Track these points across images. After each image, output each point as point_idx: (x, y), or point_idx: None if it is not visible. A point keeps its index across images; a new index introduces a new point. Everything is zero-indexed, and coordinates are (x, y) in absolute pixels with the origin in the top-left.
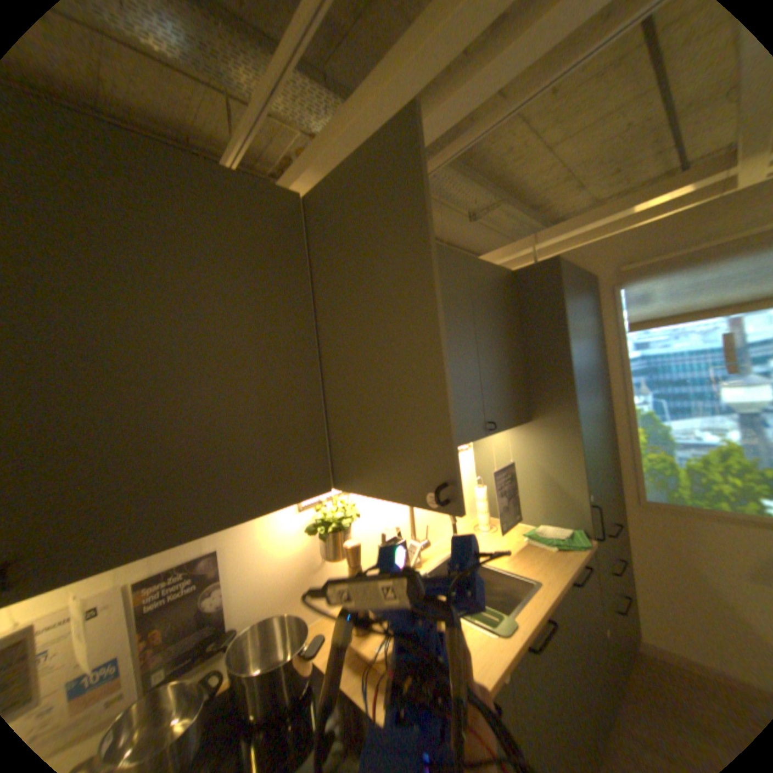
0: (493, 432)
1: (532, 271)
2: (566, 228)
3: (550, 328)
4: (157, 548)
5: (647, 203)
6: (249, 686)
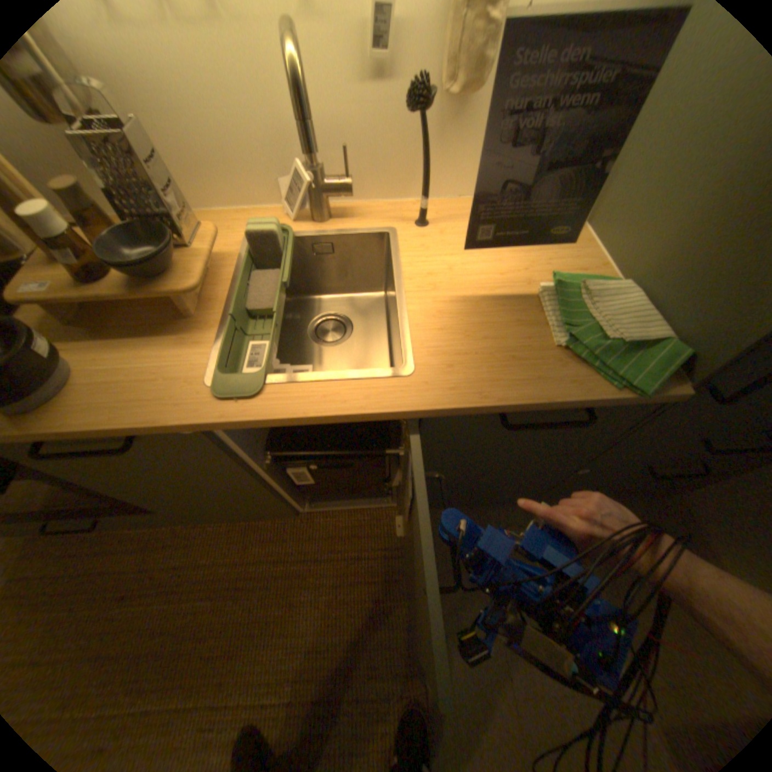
0: None
1: None
2: None
3: None
4: None
5: None
6: None
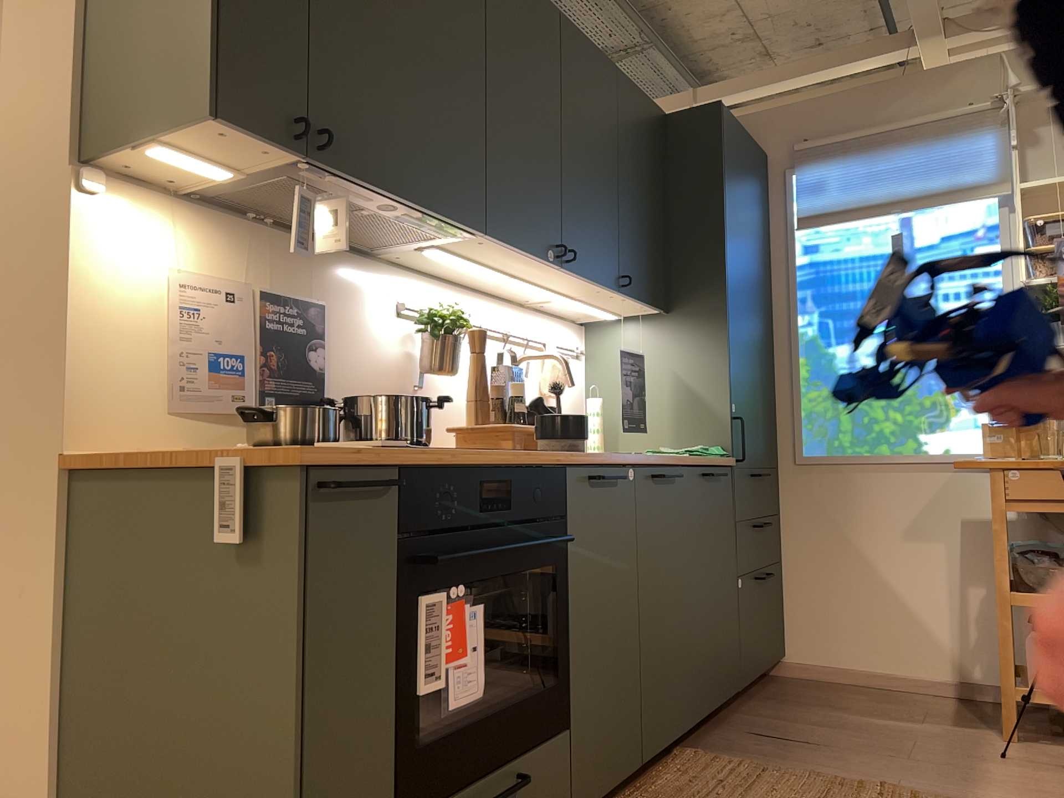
0: (626, 297)
1: (689, 118)
2: (735, 89)
3: (704, 189)
4: (375, 192)
5: (829, 74)
6: (380, 414)
